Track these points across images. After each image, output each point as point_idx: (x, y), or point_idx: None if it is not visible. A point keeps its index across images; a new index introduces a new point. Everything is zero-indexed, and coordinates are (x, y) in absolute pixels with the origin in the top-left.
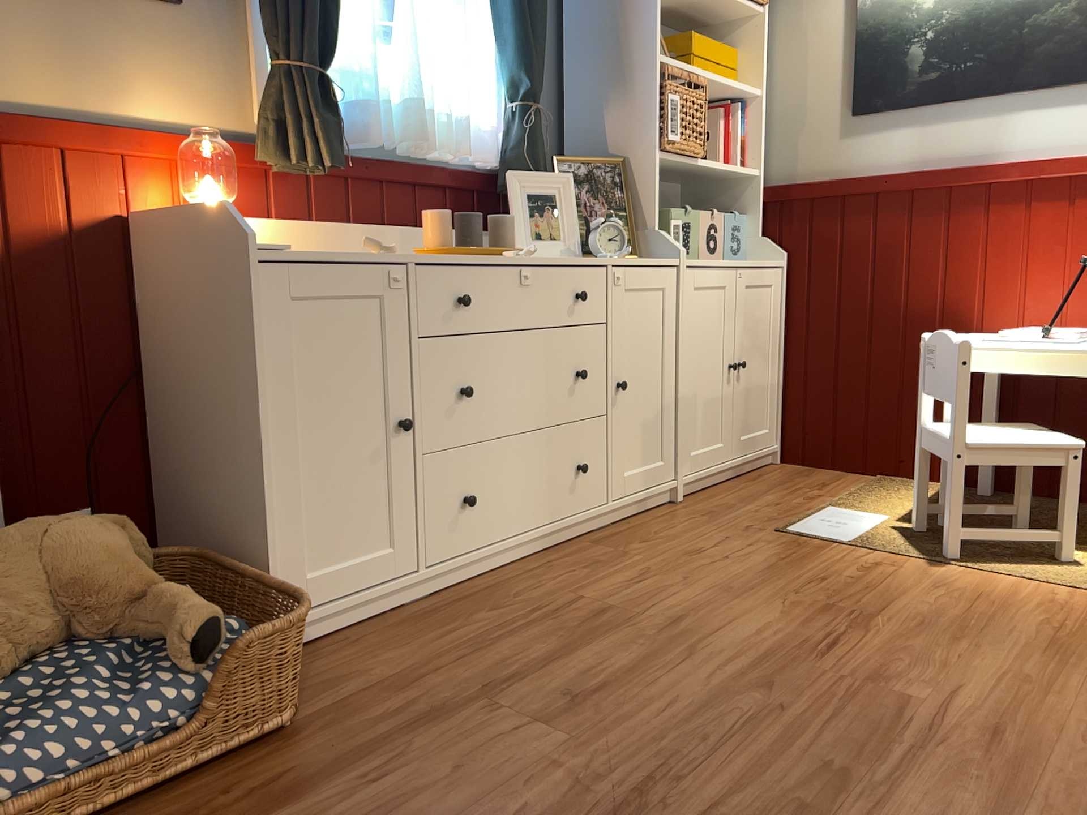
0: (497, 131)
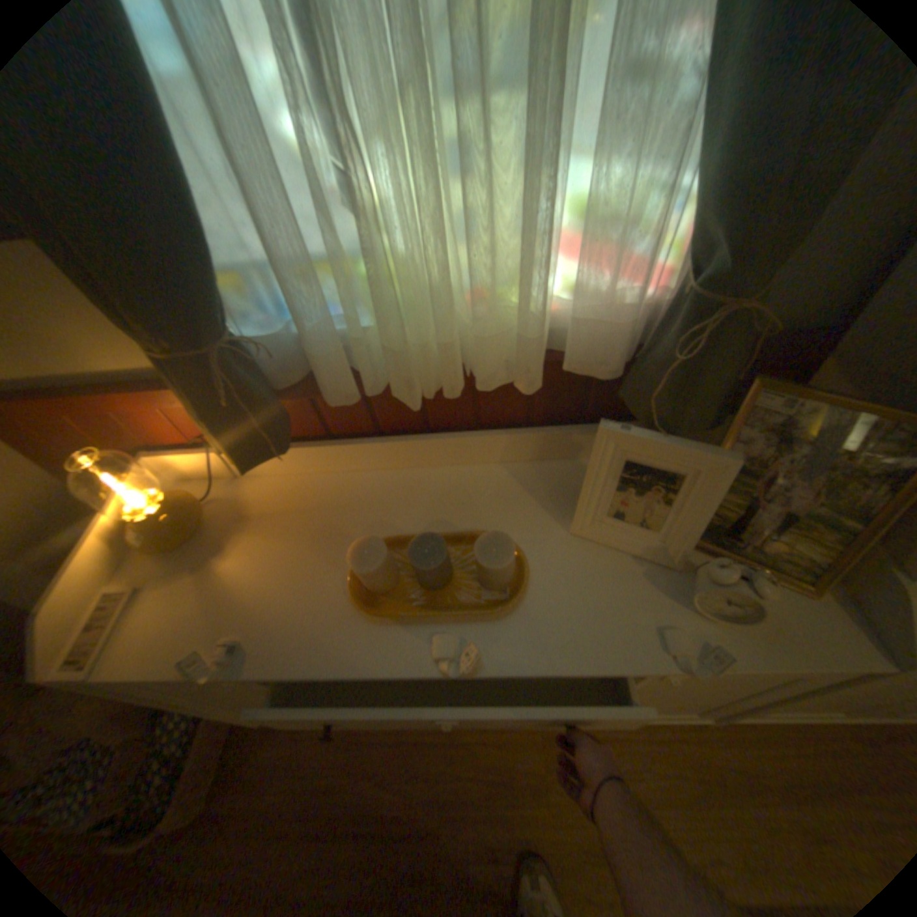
0: (677, 283)
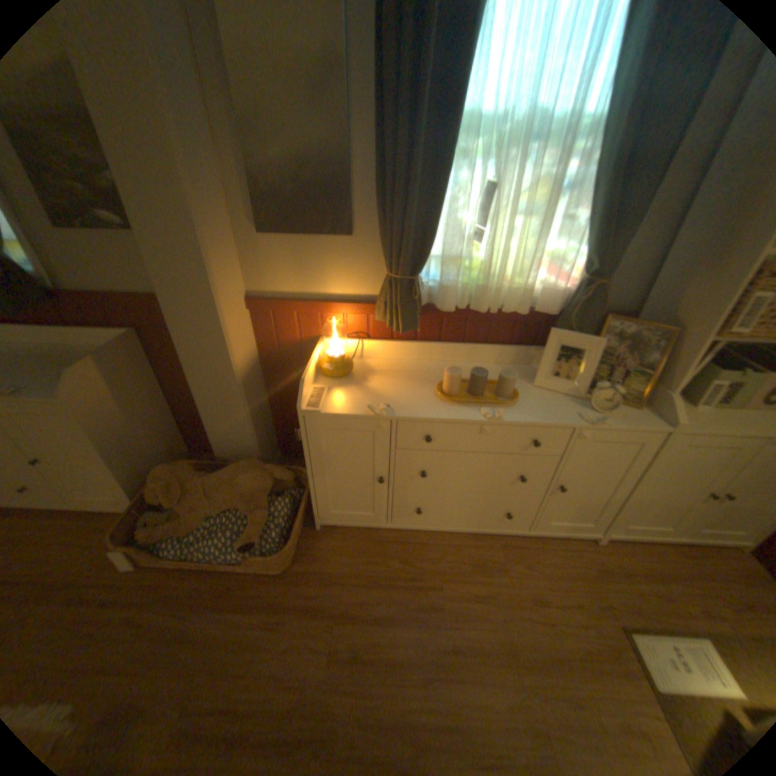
0: (577, 284)
